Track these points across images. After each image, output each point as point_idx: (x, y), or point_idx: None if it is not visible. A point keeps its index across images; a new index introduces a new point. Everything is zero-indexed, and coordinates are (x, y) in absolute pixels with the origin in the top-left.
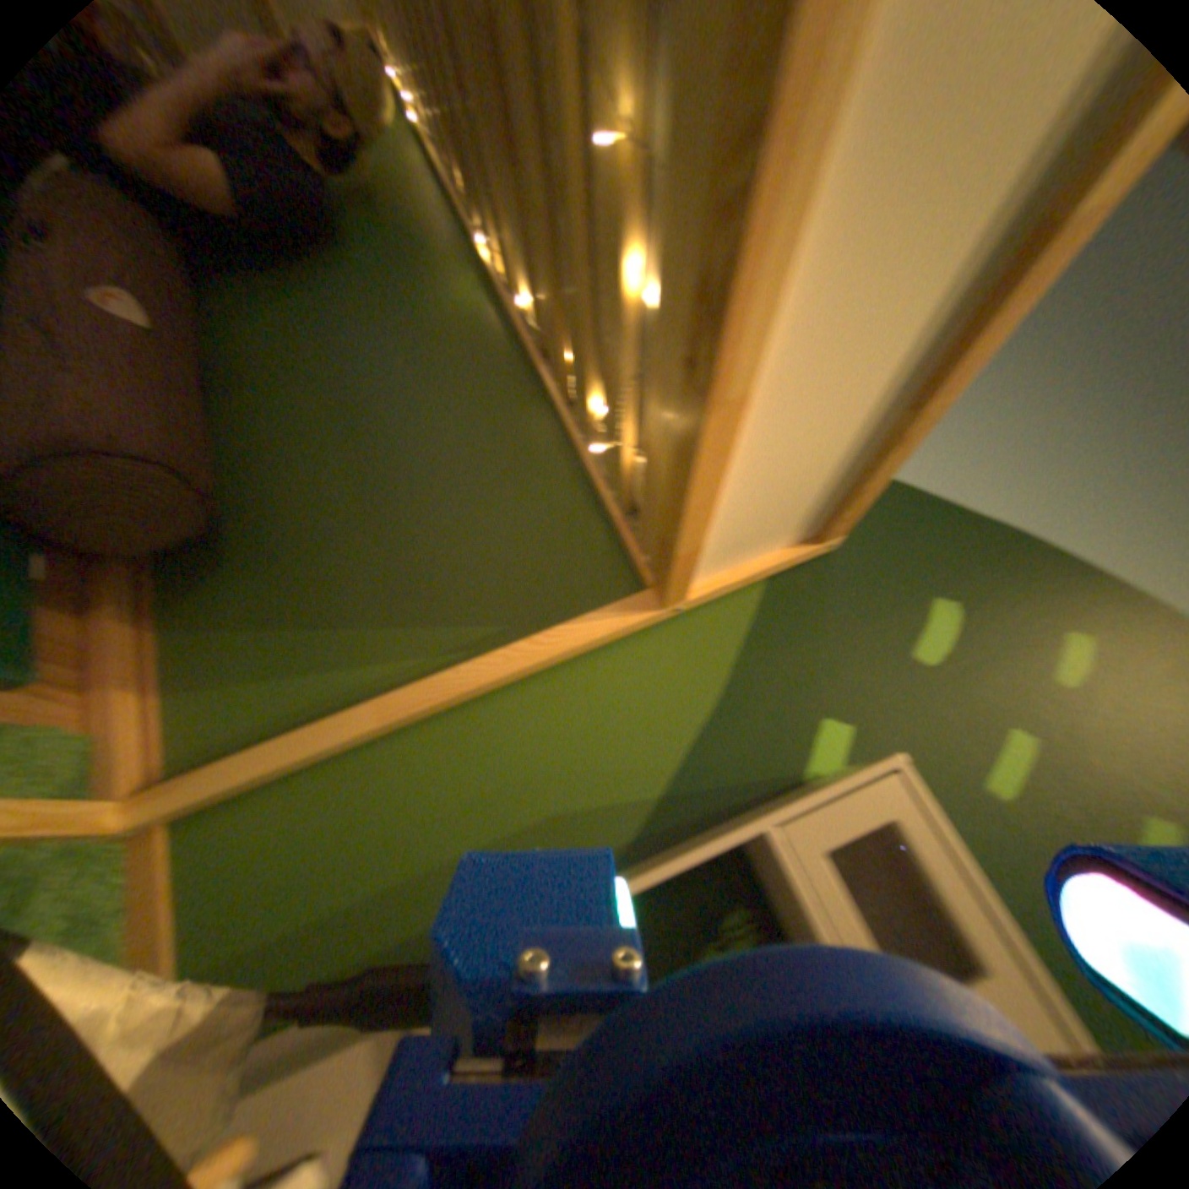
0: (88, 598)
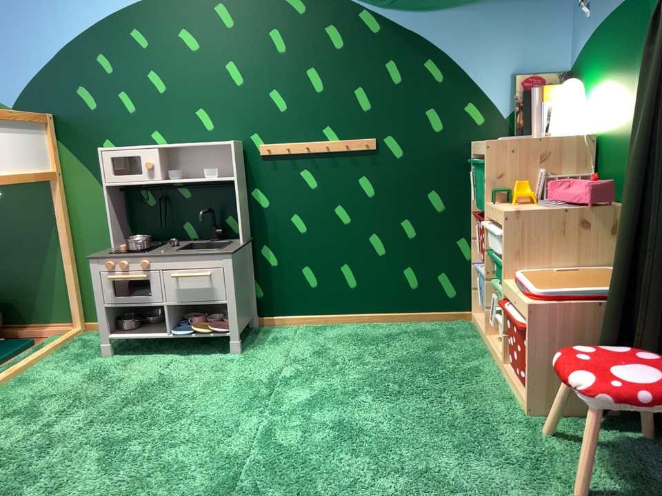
0: (11, 338)
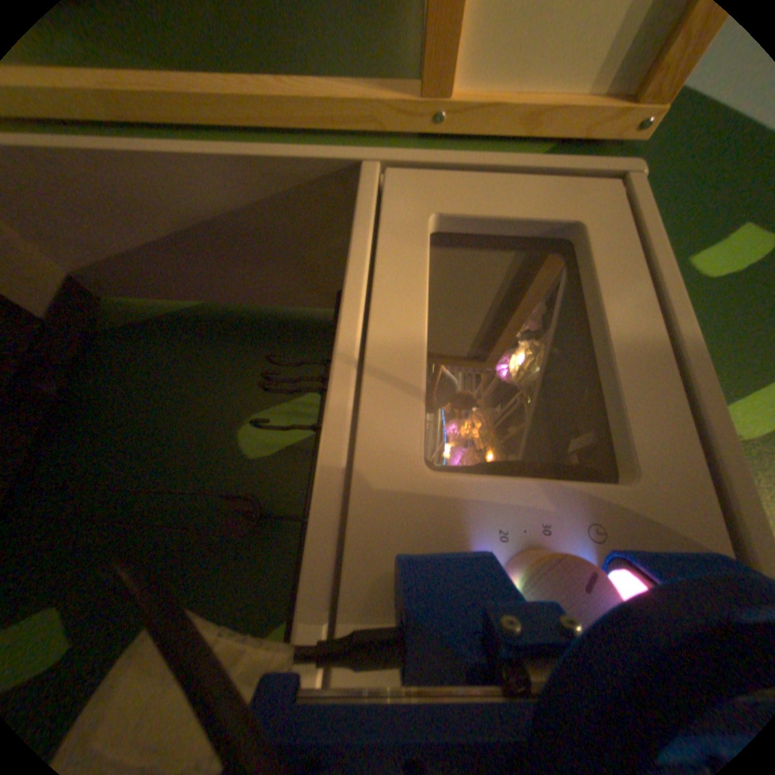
0: None
